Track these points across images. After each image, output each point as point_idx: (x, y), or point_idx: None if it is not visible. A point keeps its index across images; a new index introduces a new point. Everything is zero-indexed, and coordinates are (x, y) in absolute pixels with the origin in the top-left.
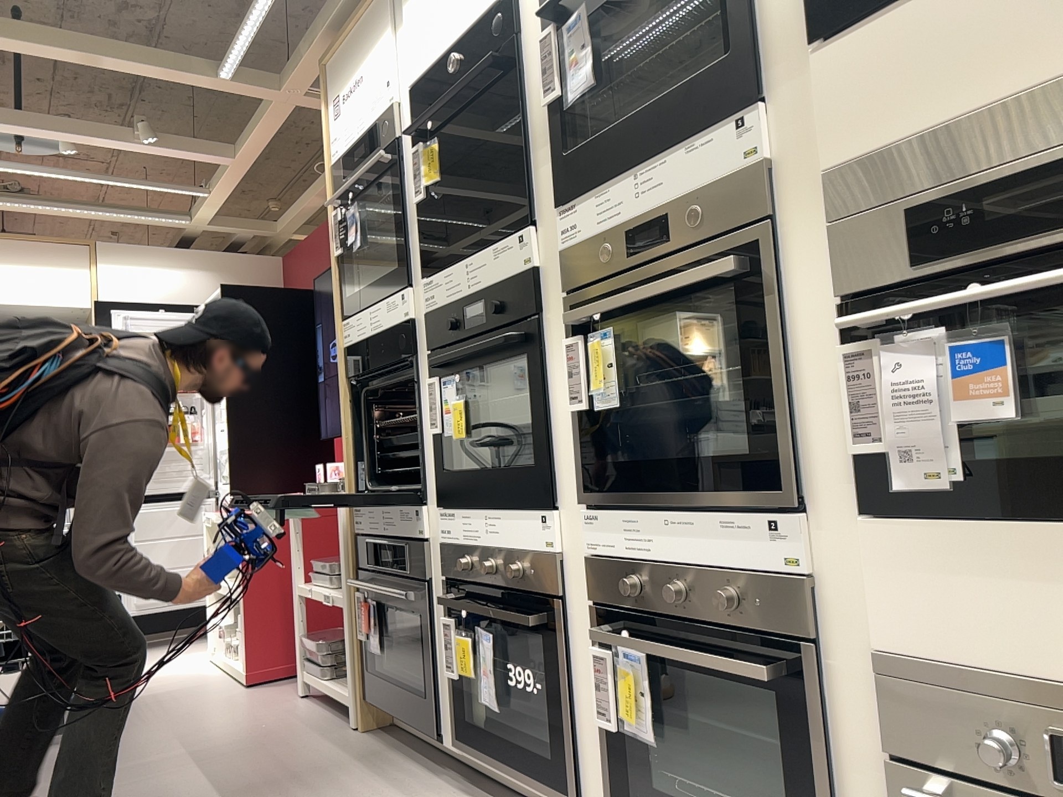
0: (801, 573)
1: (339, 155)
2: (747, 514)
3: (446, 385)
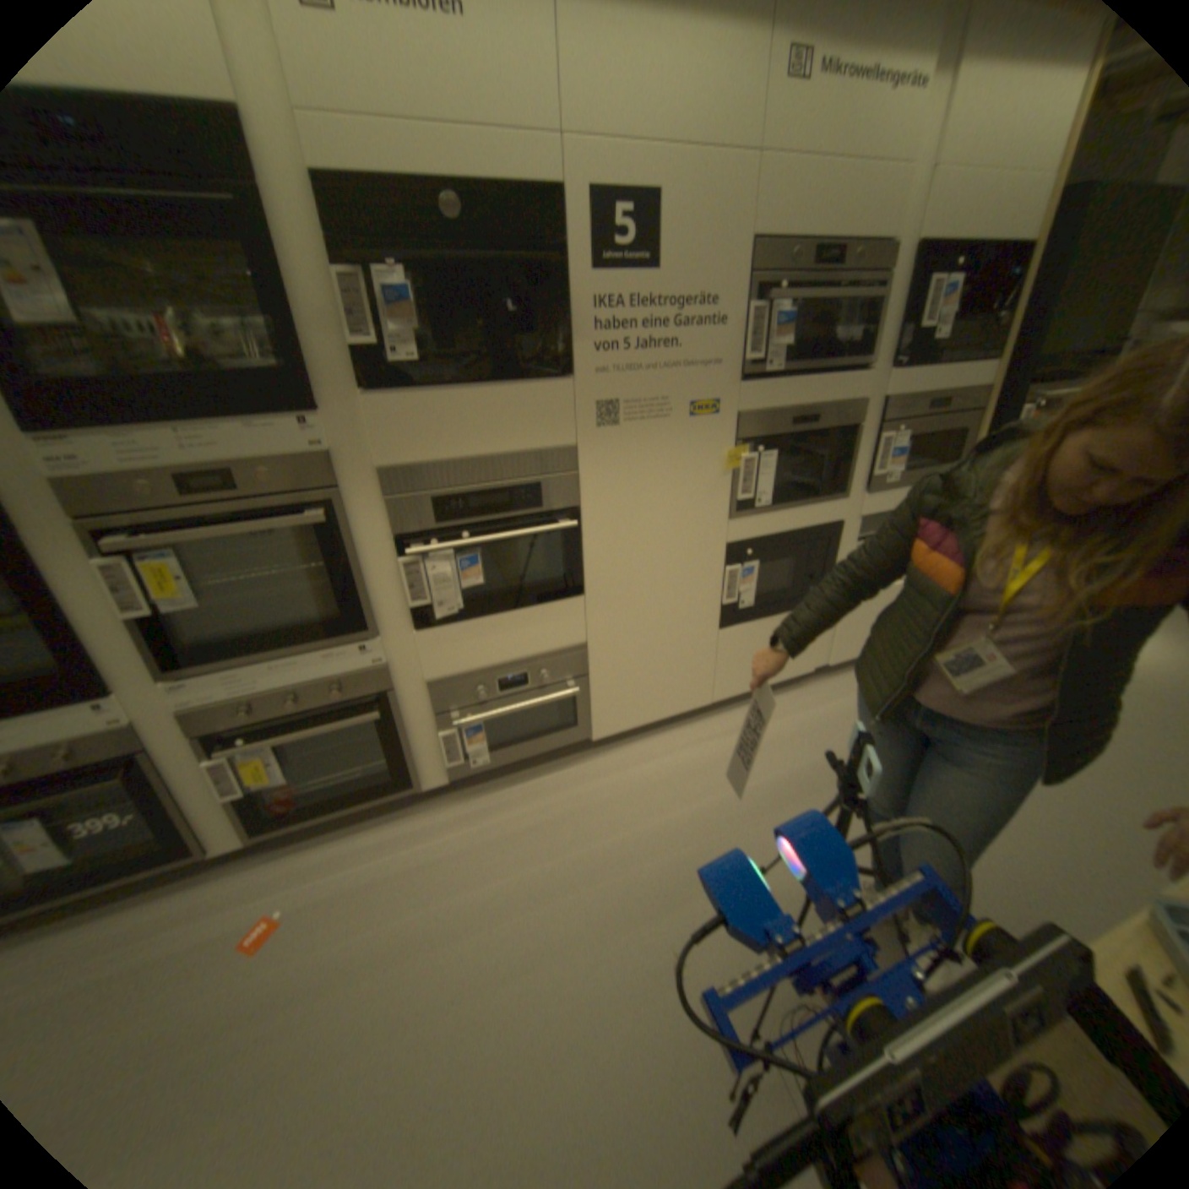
0: (380, 666)
1: None
2: (339, 650)
3: None
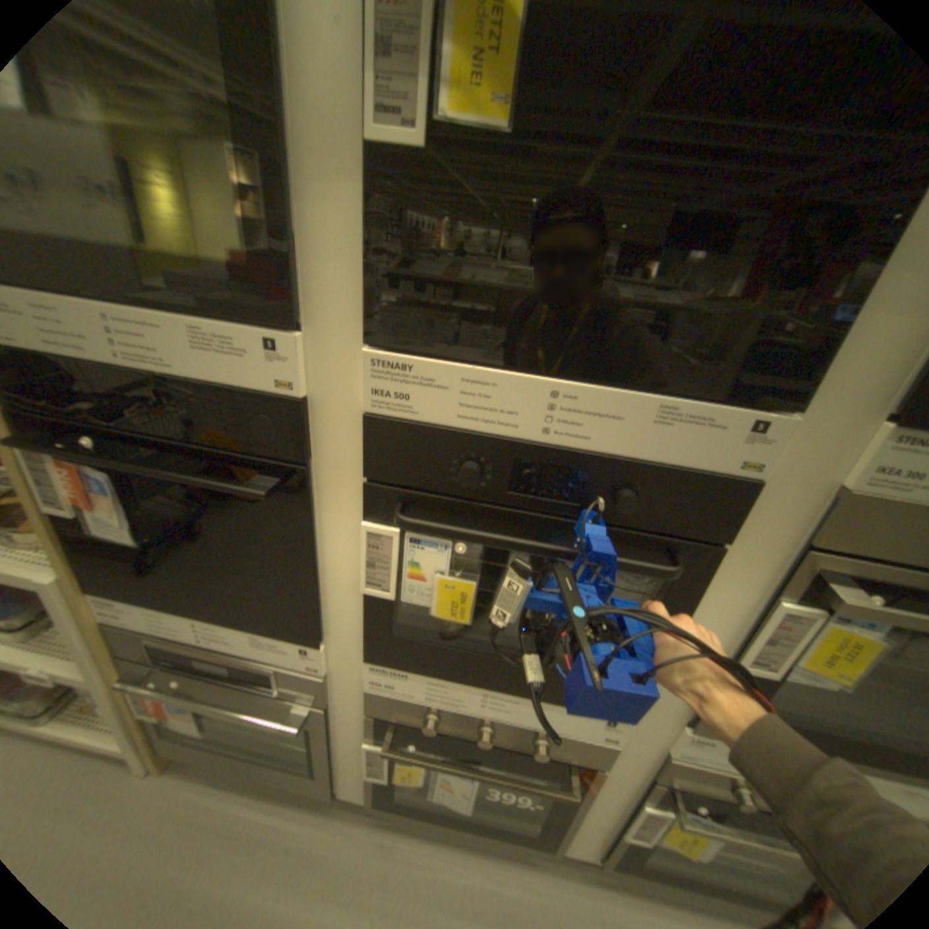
0: None
1: None
2: None
3: (427, 549)
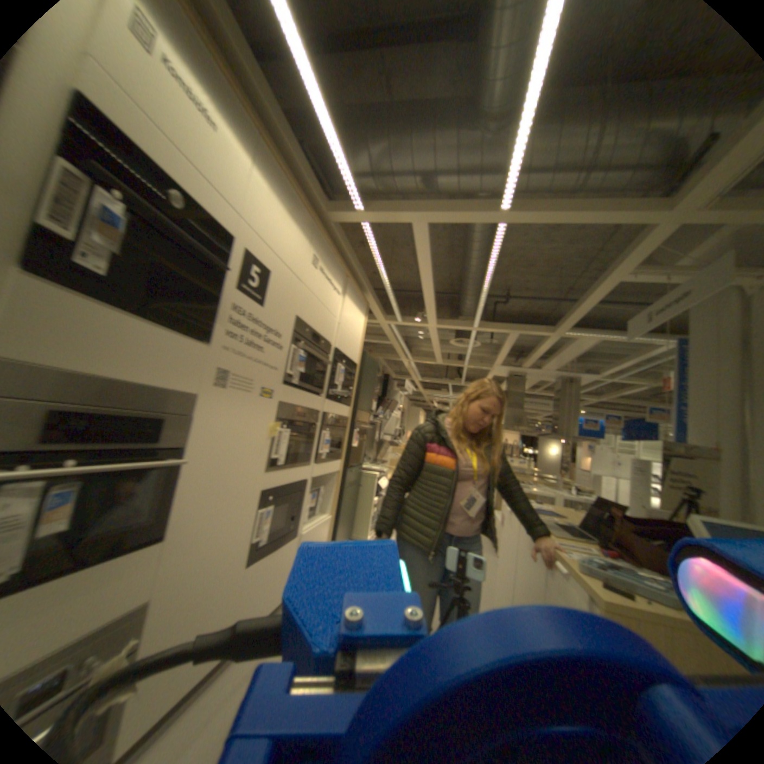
0: None
1: None
2: None
3: None
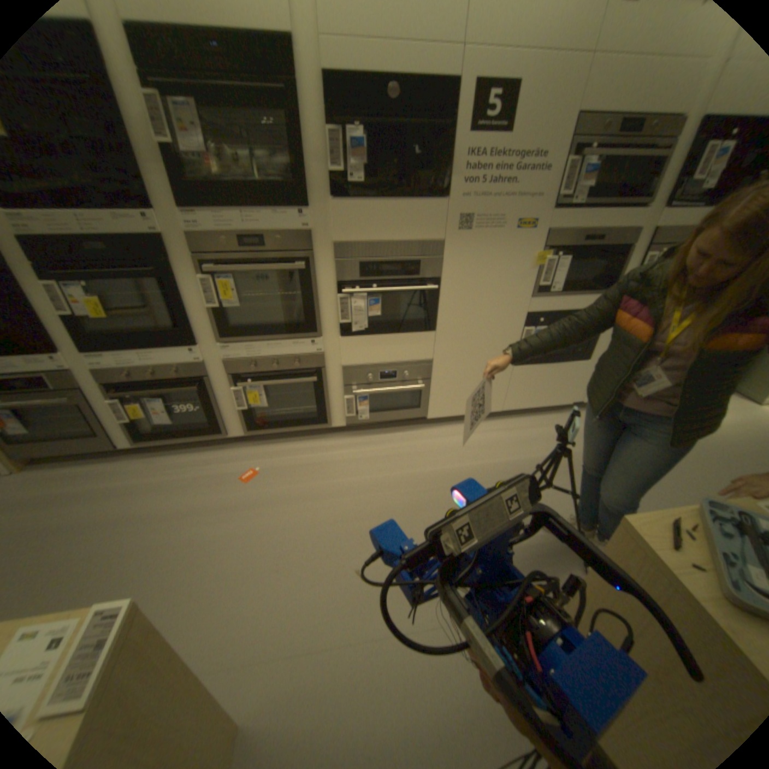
0: (321, 353)
1: None
2: (302, 340)
3: (71, 289)
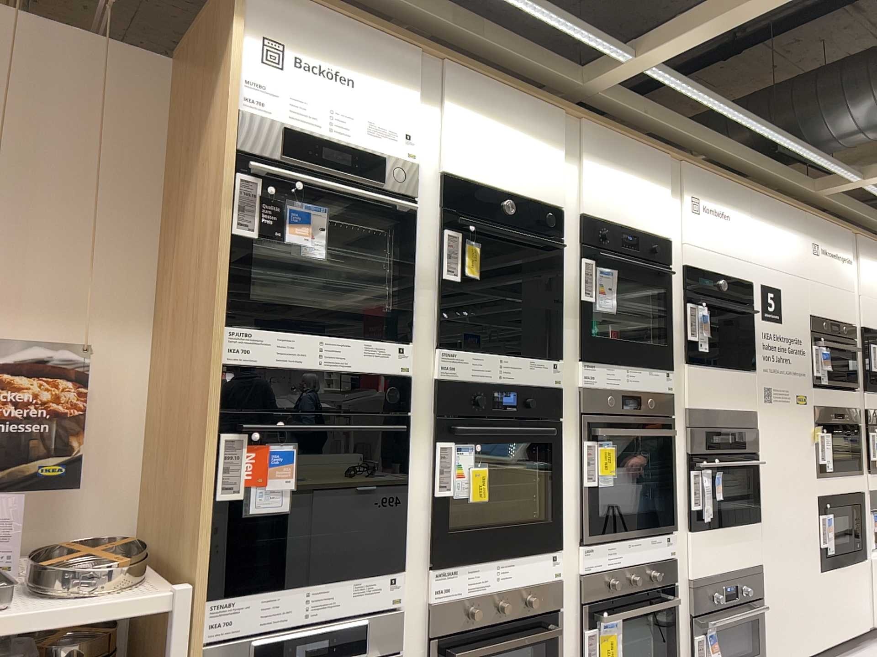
0: (673, 556)
1: (273, 116)
2: (658, 535)
3: (464, 453)
